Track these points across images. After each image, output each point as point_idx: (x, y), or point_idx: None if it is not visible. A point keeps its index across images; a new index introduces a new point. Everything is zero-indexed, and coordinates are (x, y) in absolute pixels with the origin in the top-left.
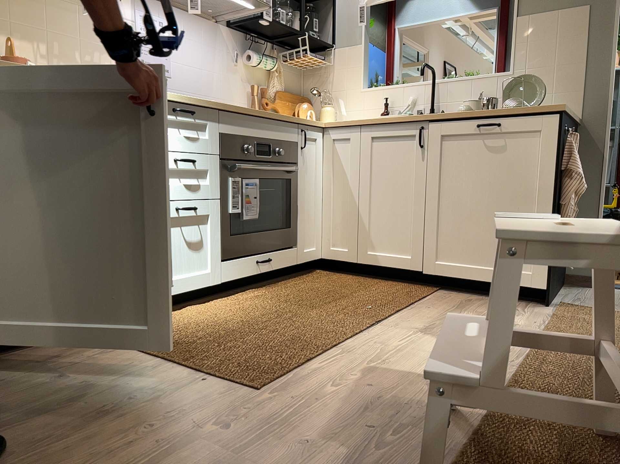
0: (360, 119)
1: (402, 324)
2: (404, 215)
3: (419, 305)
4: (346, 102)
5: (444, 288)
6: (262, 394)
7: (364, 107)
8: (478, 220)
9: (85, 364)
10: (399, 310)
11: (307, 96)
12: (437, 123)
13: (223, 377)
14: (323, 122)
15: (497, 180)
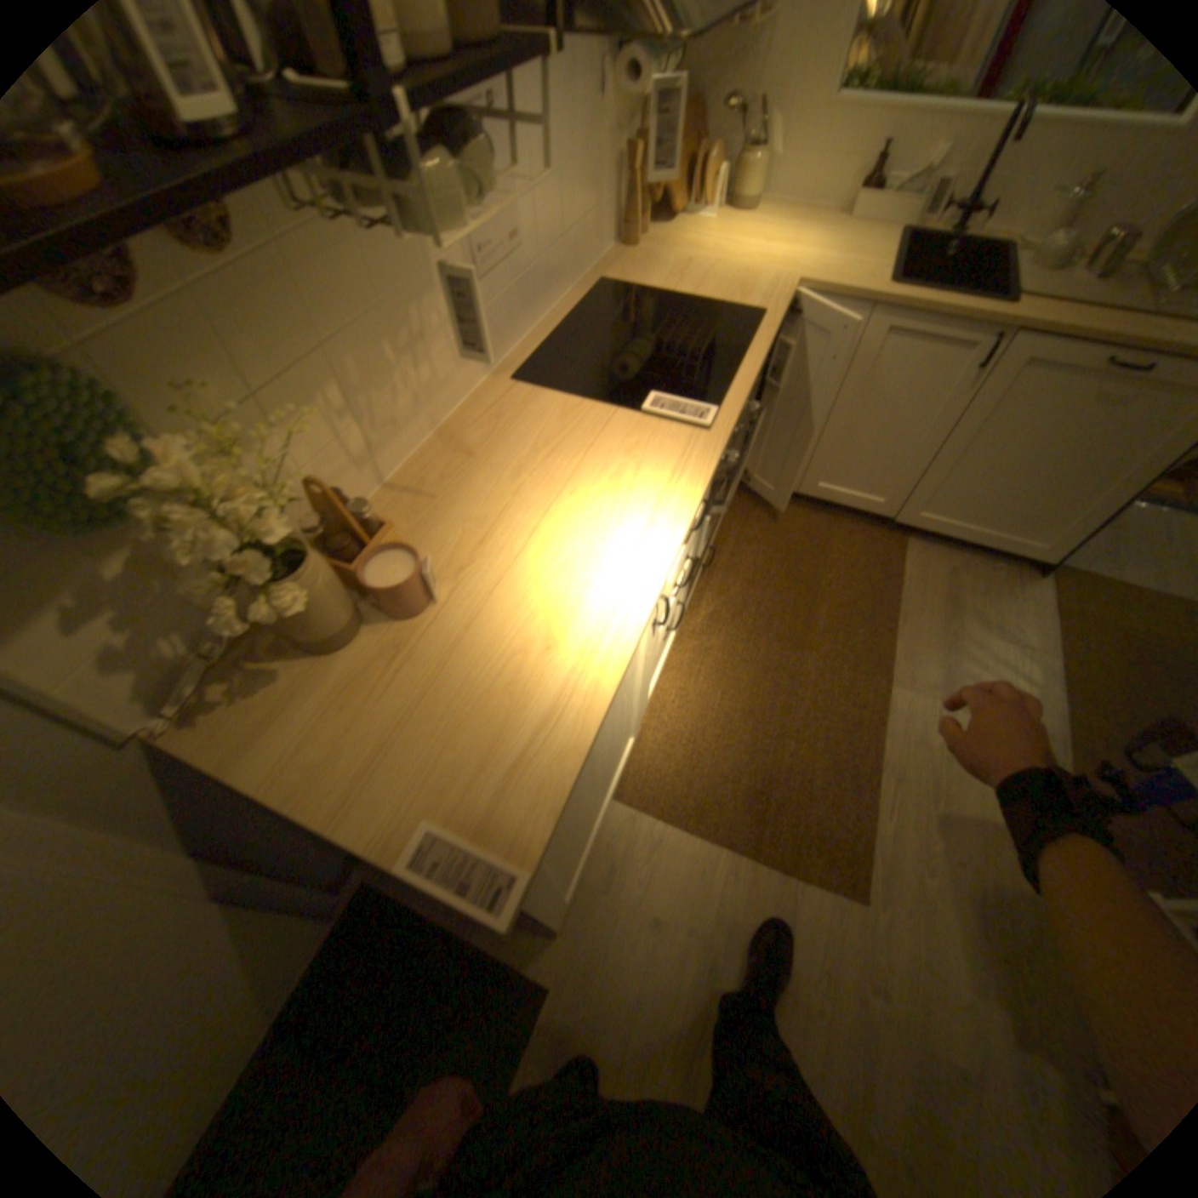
0: (879, 291)
1: (921, 682)
2: (897, 452)
3: (914, 614)
4: (789, 122)
5: (912, 533)
6: (884, 921)
7: (827, 145)
8: (1014, 481)
9: (656, 882)
10: (898, 633)
11: (707, 108)
12: (1036, 332)
13: (825, 891)
14: (799, 280)
15: (1083, 441)
